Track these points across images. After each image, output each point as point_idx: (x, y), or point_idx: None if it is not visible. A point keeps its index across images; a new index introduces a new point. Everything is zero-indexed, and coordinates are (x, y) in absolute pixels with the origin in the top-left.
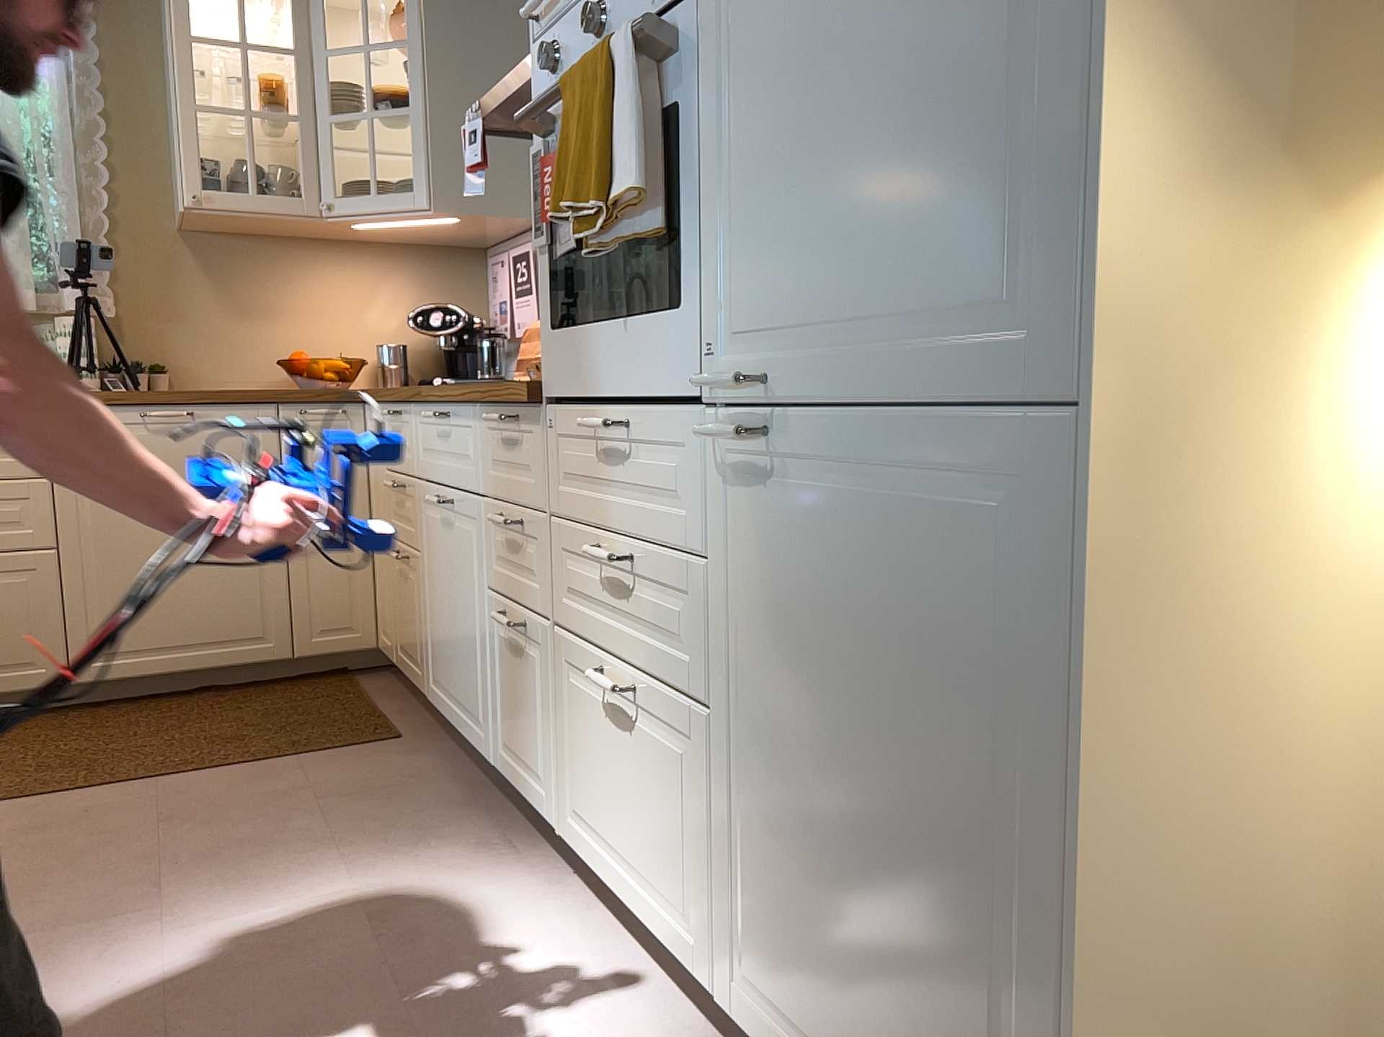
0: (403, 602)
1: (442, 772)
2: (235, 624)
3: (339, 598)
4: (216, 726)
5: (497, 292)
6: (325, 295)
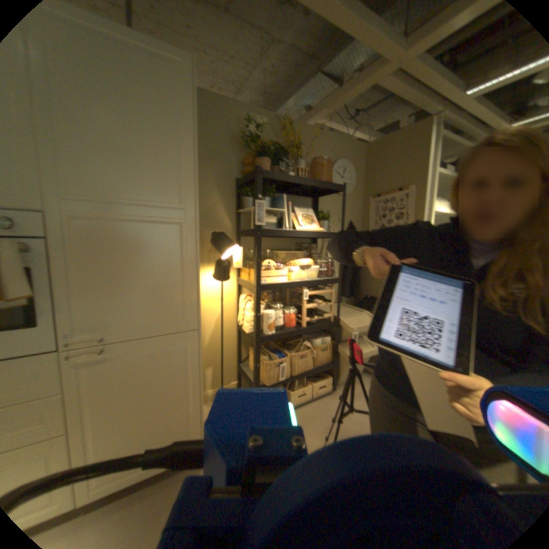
0: None
1: None
2: None
3: None
4: None
5: None
6: None
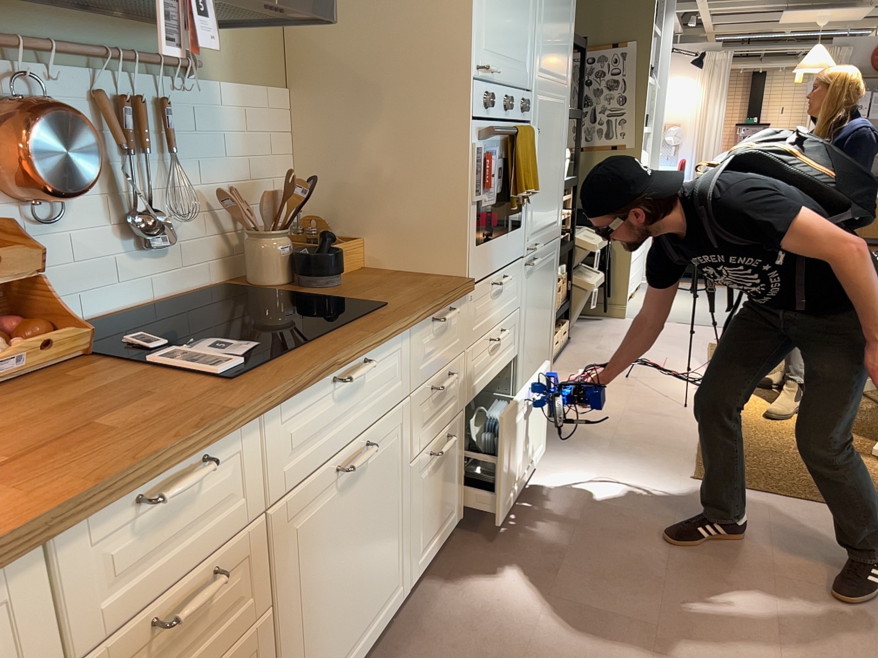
0: None
1: None
2: None
3: None
4: None
5: None
6: None
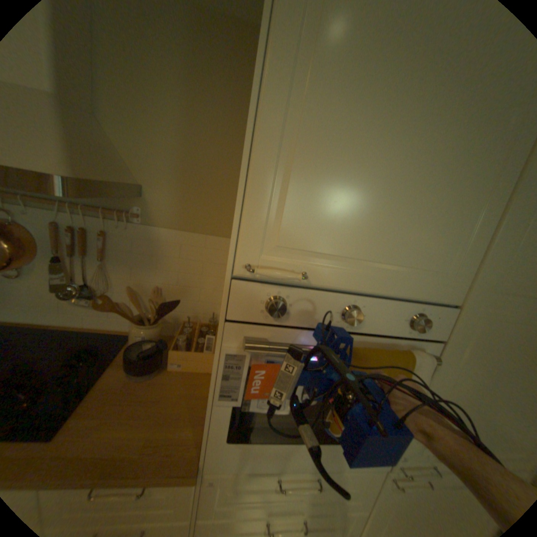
0: None
1: None
2: None
3: None
4: None
5: None
6: None
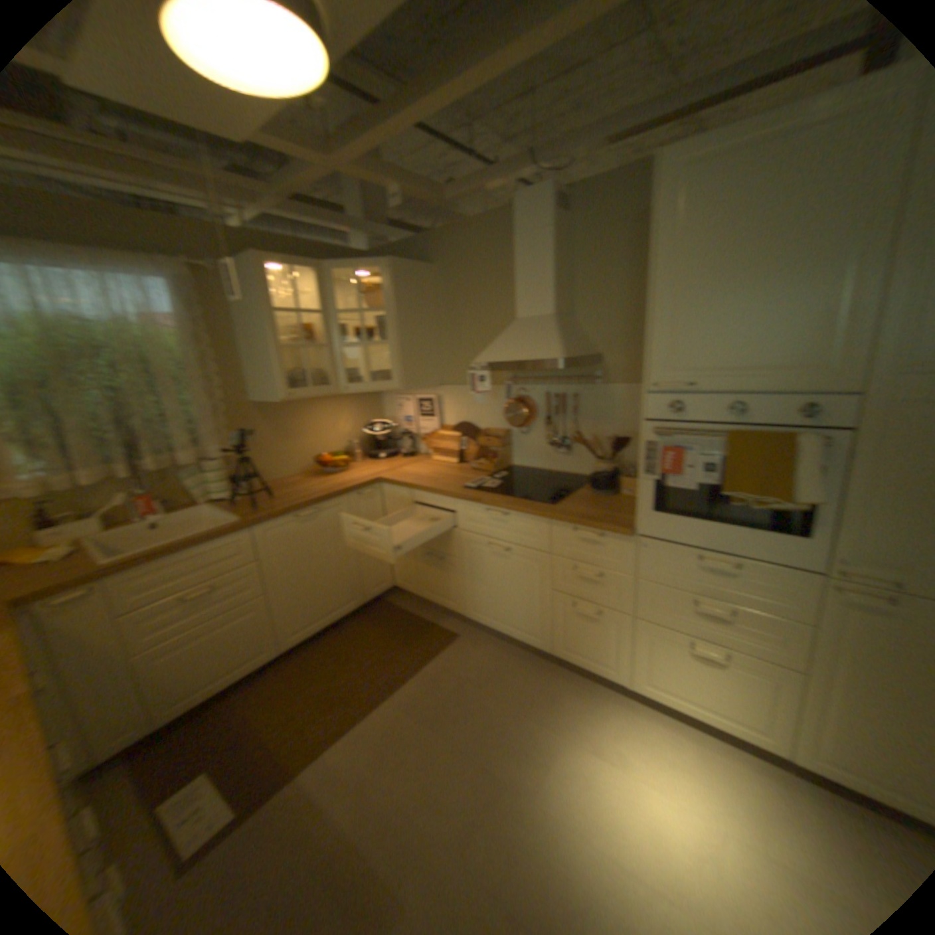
0: (437, 575)
1: (503, 652)
2: (345, 598)
3: (381, 571)
4: (368, 653)
5: (405, 413)
6: (322, 422)
